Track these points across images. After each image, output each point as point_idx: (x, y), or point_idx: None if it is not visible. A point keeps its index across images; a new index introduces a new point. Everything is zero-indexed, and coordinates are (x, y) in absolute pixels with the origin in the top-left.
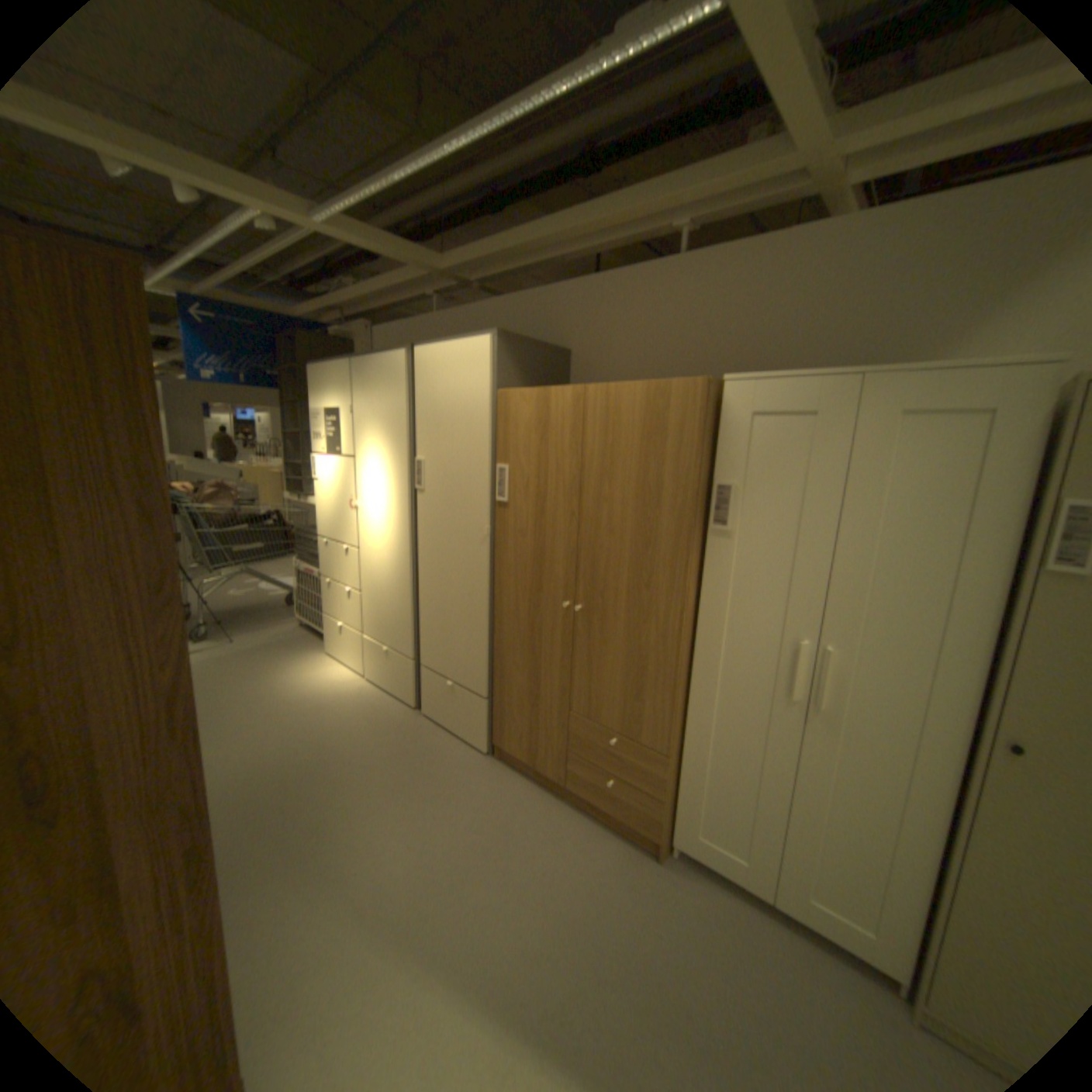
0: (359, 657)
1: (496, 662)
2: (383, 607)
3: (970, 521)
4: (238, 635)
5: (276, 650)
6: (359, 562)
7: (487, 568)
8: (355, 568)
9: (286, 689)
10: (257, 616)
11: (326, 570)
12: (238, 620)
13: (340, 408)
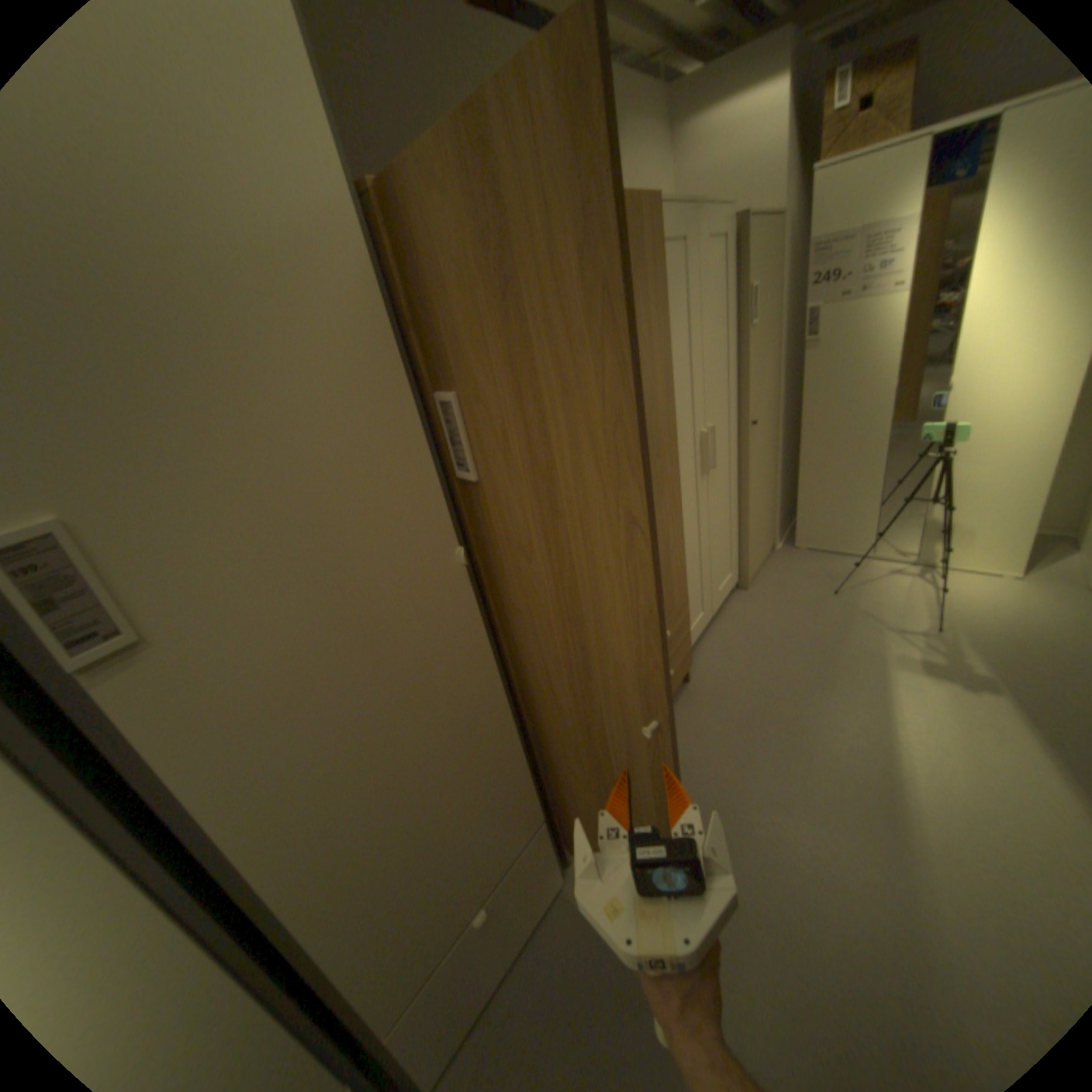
0: None
1: (528, 757)
2: None
3: (727, 310)
4: None
5: None
6: None
7: (481, 626)
8: None
9: None
10: None
11: None
12: None
13: None
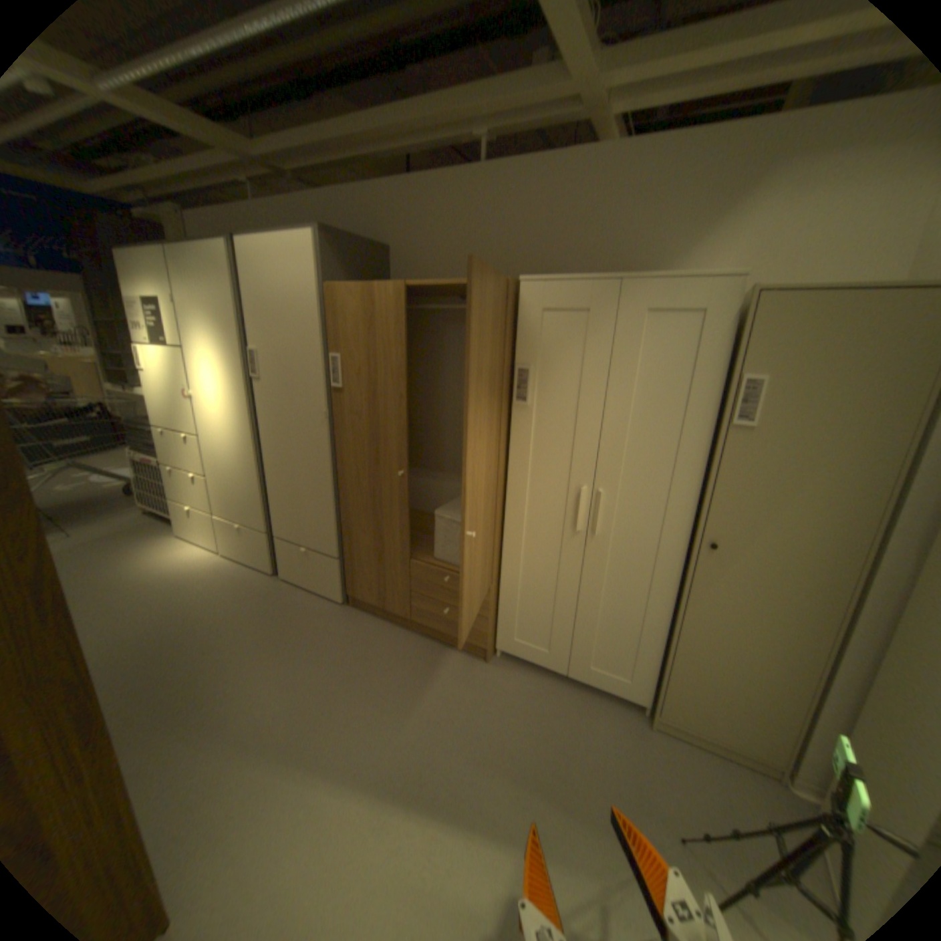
0: (211, 536)
1: (344, 528)
2: (230, 490)
3: (689, 392)
4: (75, 529)
5: (120, 540)
6: (200, 449)
7: (328, 447)
8: (196, 455)
9: (139, 574)
10: (93, 509)
11: (164, 459)
12: (71, 514)
13: (159, 297)
